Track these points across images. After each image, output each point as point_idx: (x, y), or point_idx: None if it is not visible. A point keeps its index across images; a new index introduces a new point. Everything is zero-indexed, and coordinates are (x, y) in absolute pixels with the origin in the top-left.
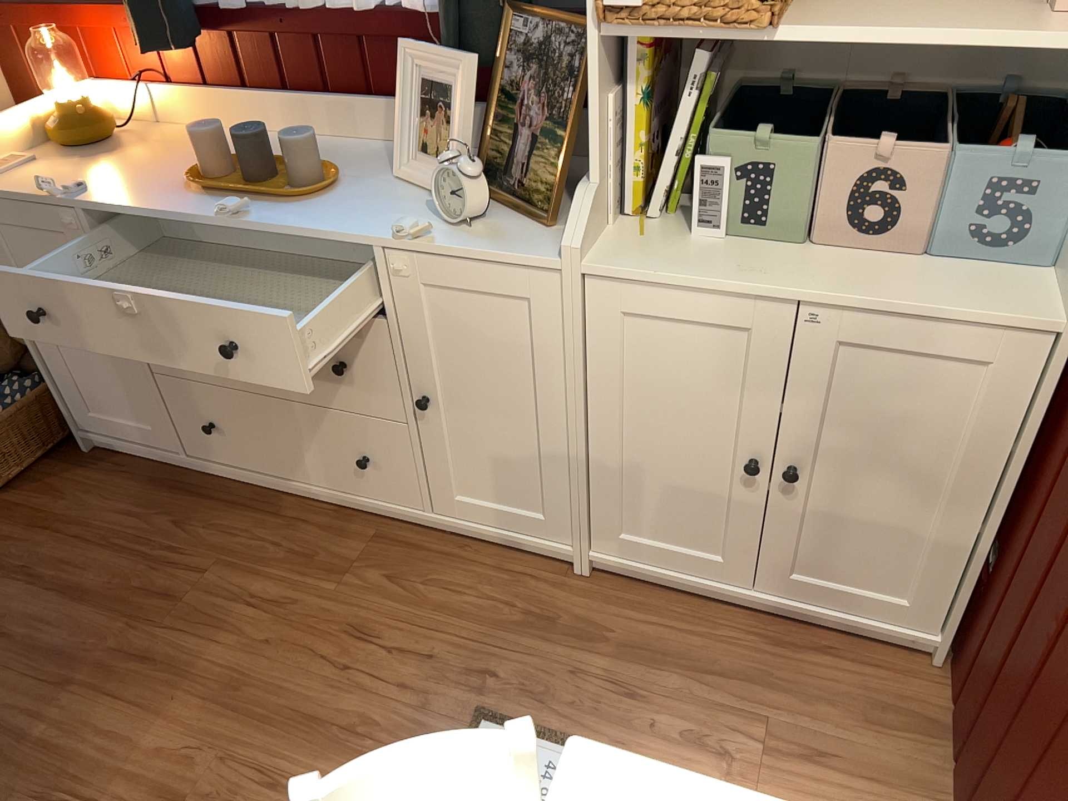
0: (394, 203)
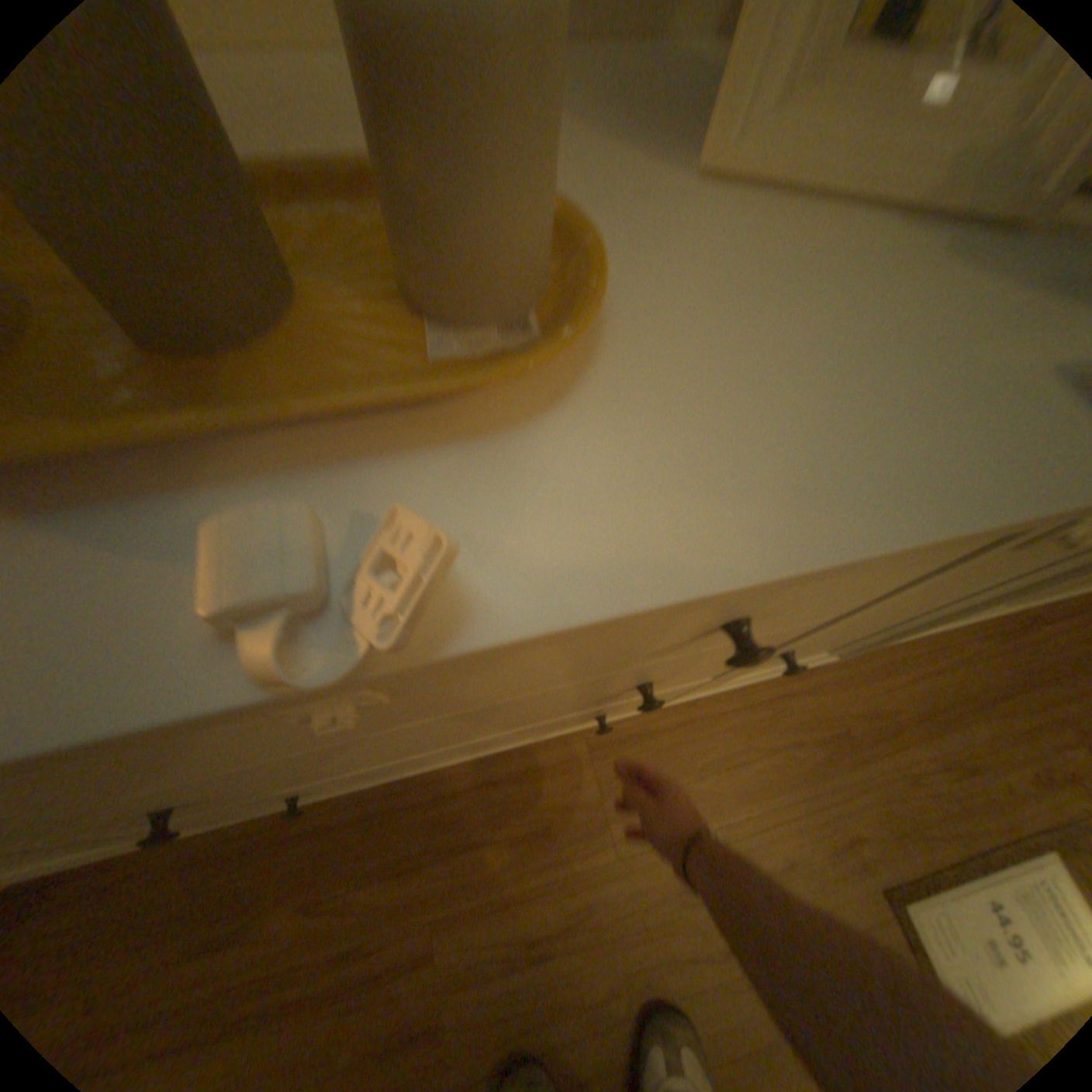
0: (874, 286)
